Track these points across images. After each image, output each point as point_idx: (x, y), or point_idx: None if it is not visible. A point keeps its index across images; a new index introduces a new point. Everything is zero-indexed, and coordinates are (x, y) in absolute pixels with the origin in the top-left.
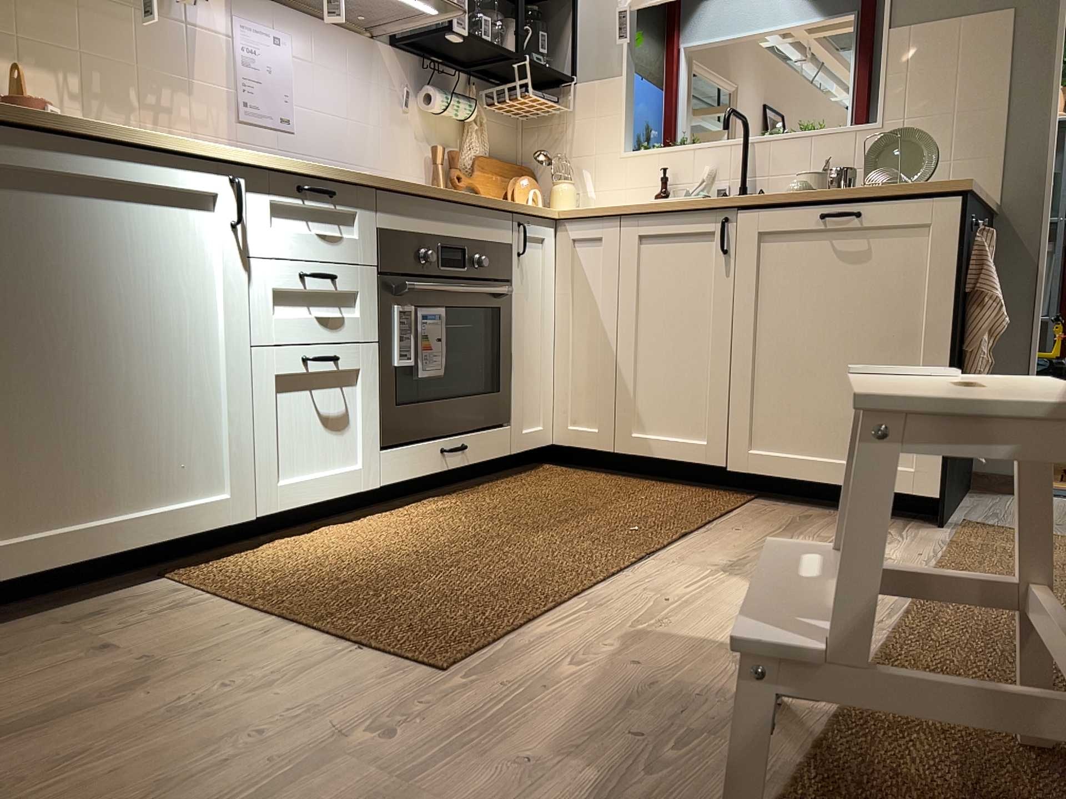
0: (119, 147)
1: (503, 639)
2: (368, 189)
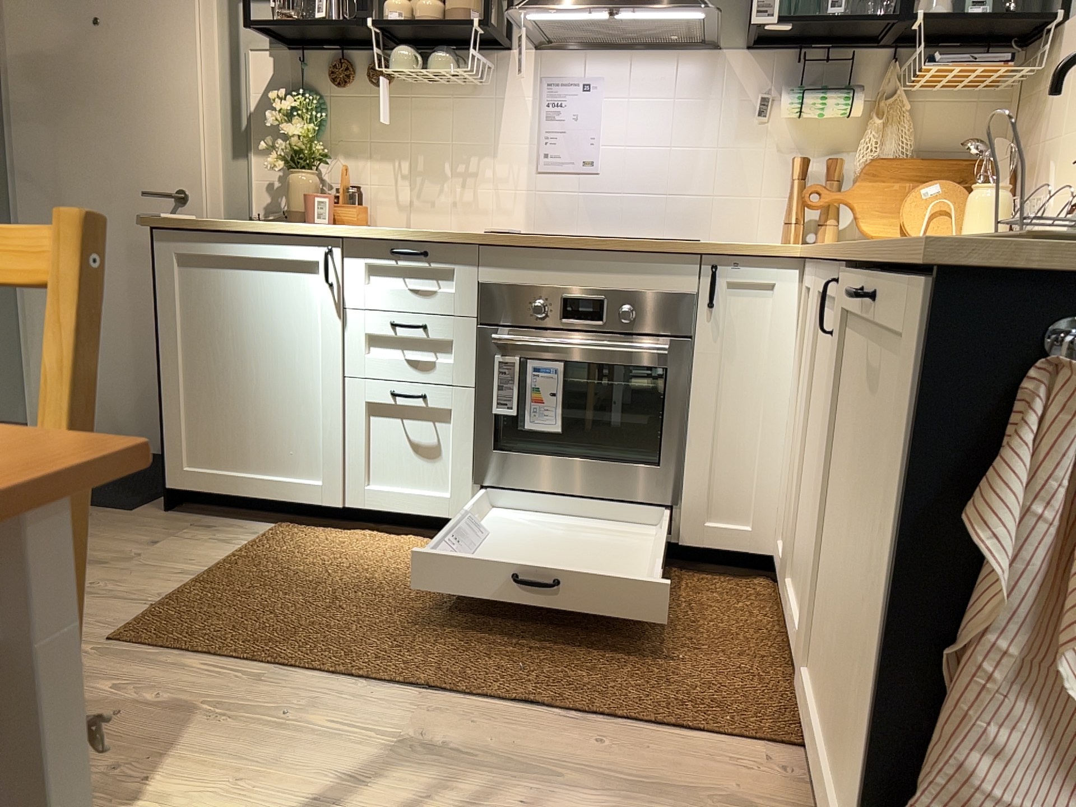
0: (248, 235)
1: (170, 651)
2: (465, 245)
